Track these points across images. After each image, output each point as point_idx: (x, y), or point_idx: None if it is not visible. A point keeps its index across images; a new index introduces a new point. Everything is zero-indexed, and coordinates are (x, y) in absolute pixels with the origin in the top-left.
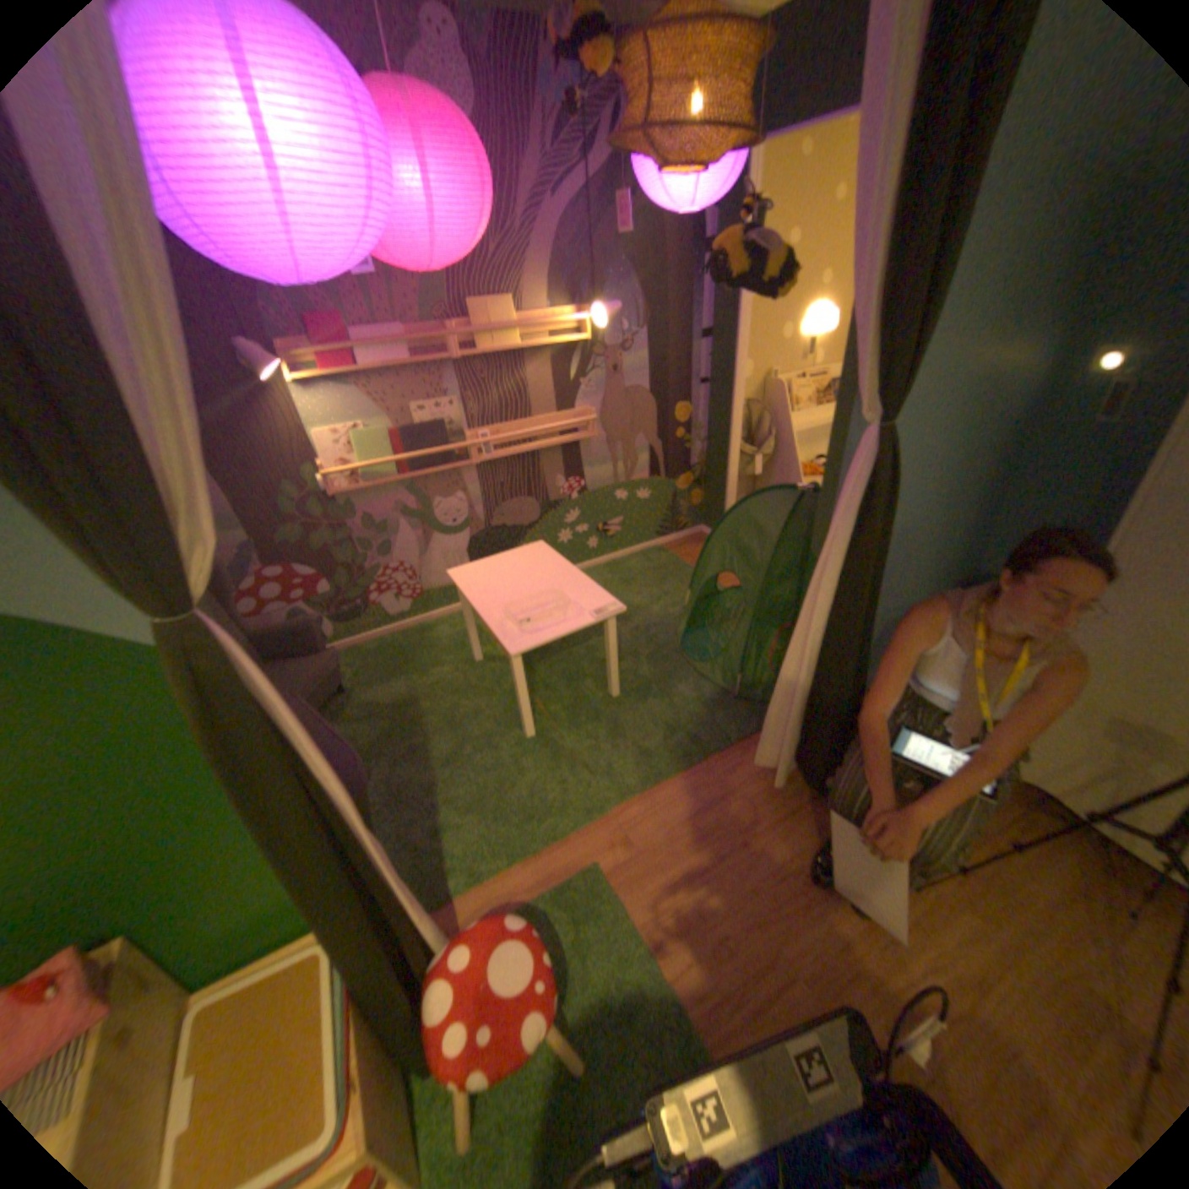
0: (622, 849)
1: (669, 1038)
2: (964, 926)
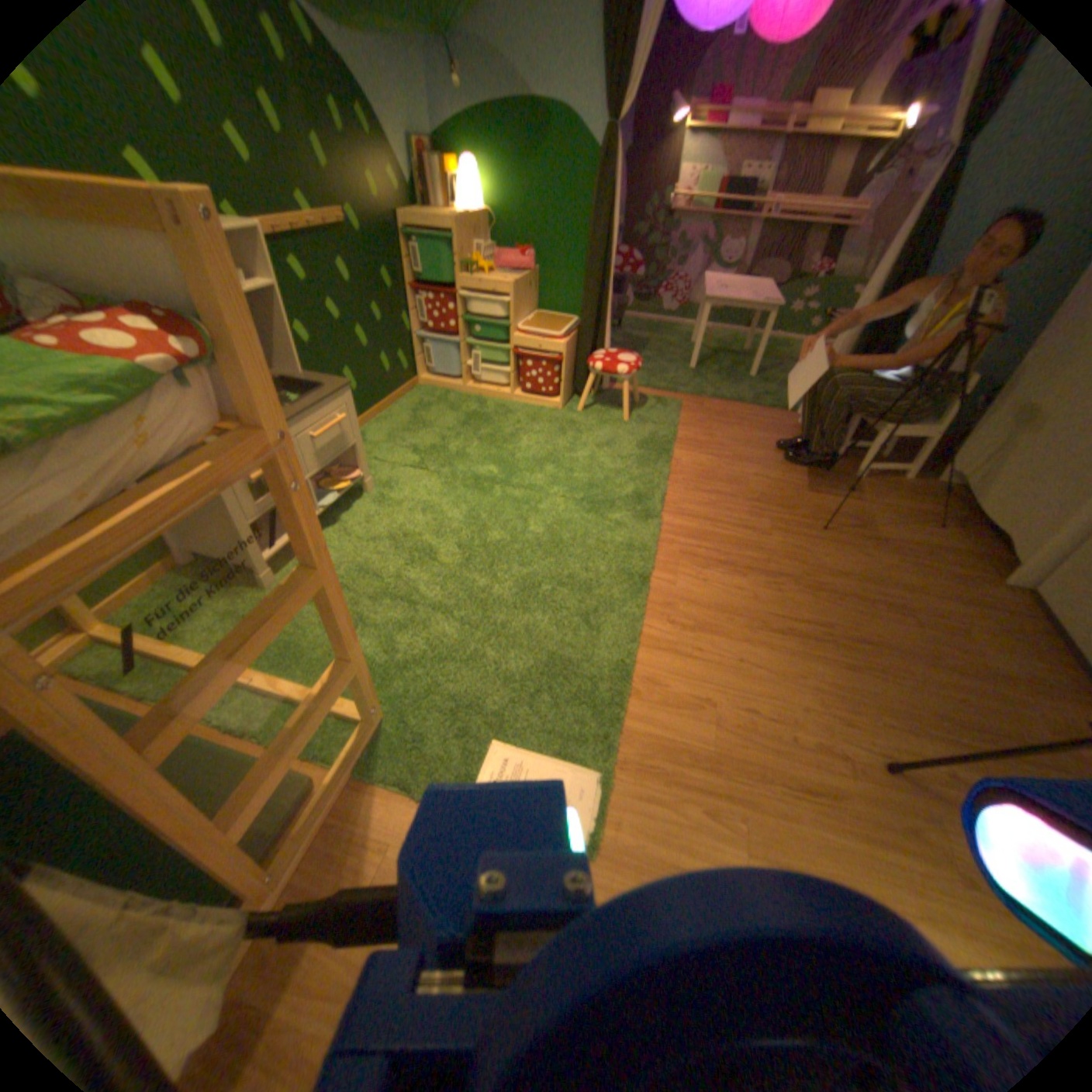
0: (691, 405)
1: (658, 433)
2: (830, 486)
